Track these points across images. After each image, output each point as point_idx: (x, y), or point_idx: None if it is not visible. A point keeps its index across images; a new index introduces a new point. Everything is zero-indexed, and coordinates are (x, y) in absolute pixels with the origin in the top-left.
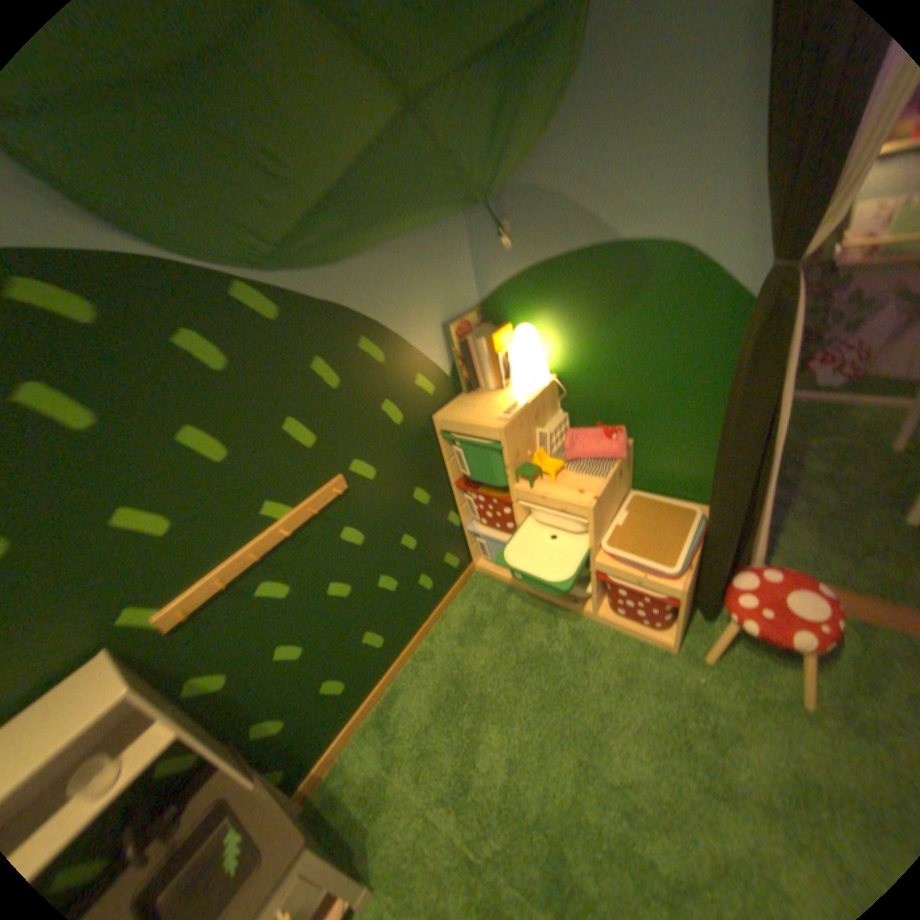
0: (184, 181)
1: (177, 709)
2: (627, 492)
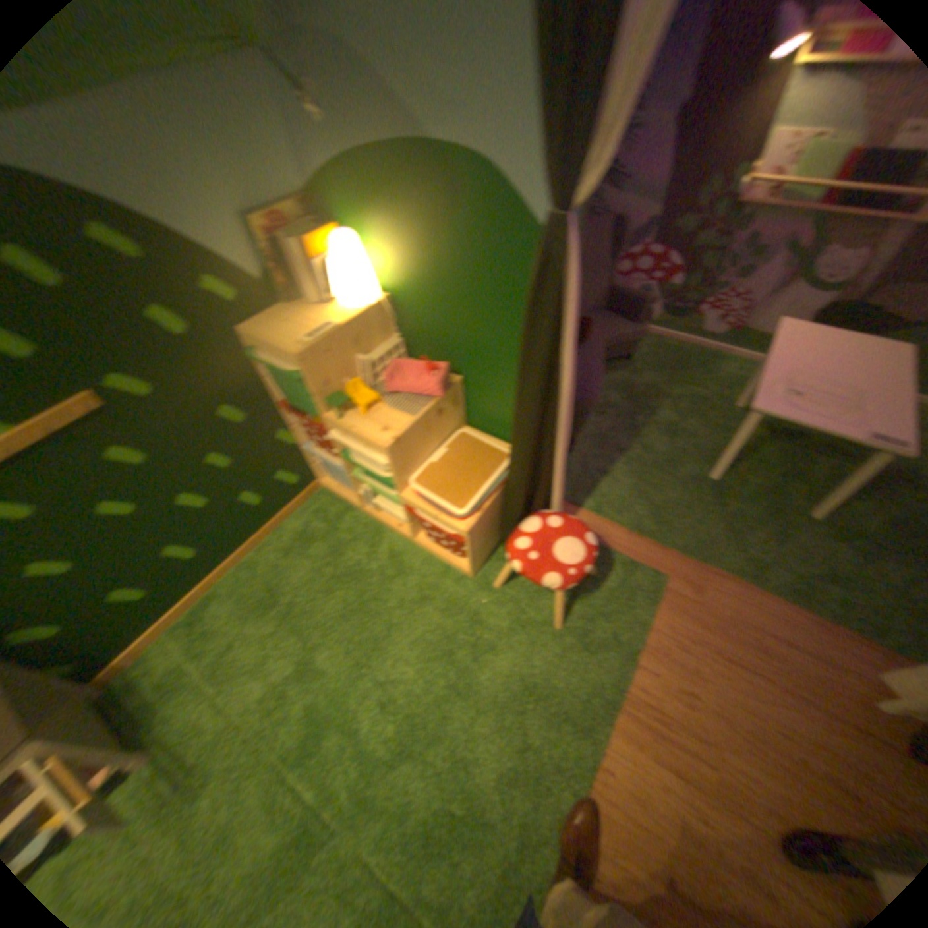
0: None
1: None
2: (459, 429)
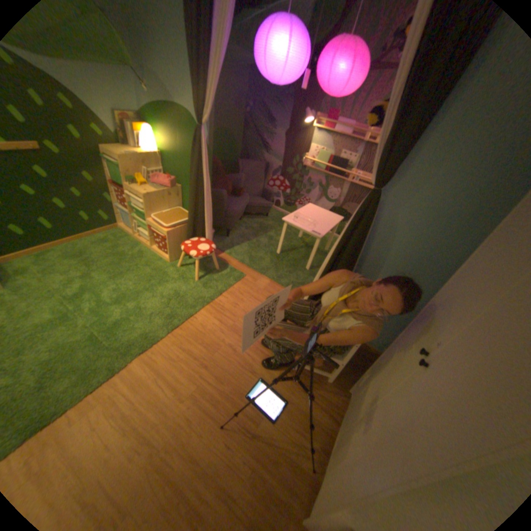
0: None
1: None
2: (178, 207)
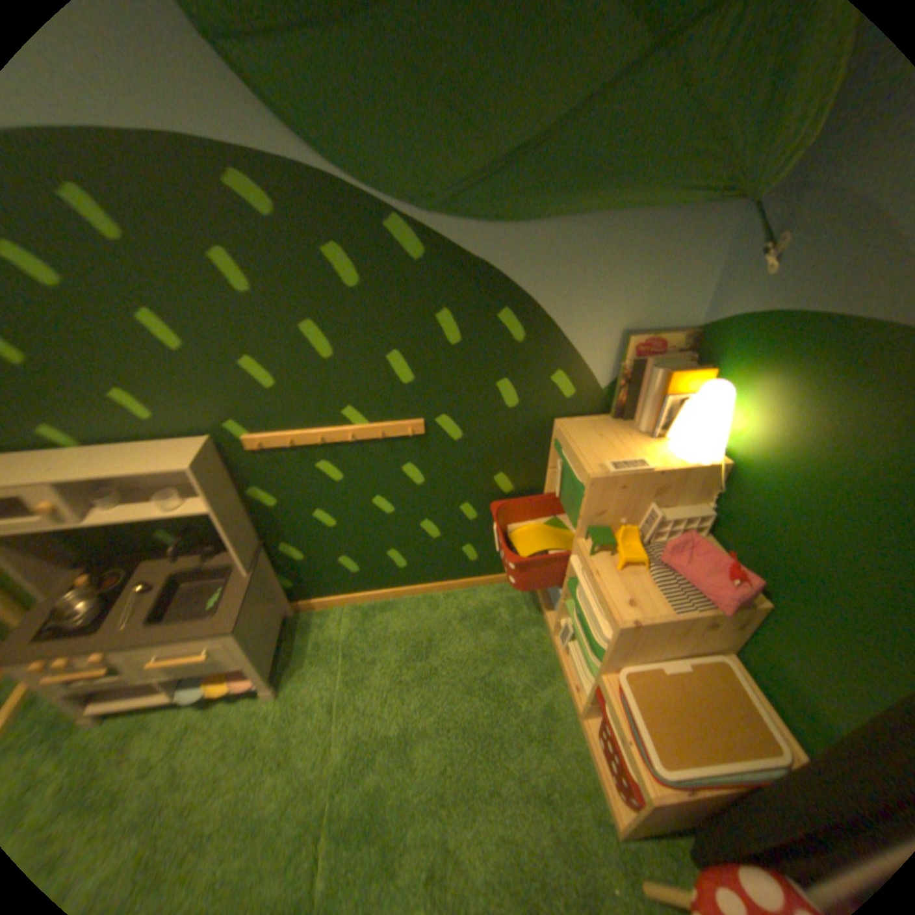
0: (362, 109)
1: (240, 499)
2: (723, 654)
